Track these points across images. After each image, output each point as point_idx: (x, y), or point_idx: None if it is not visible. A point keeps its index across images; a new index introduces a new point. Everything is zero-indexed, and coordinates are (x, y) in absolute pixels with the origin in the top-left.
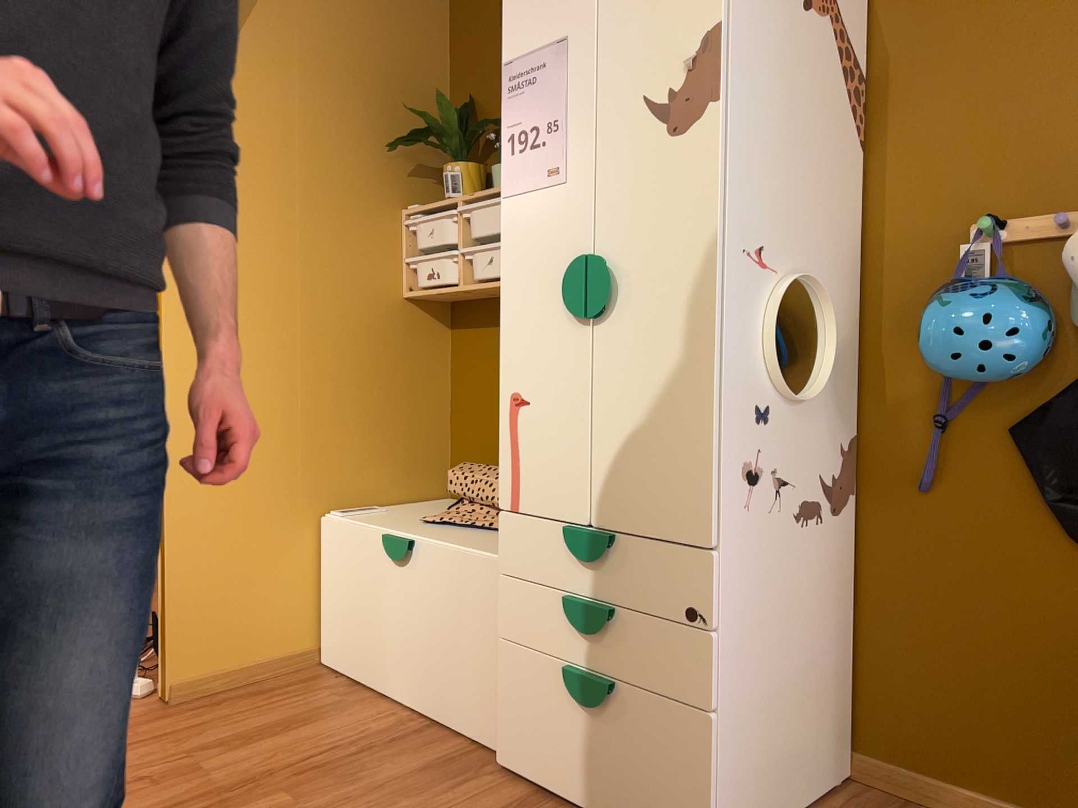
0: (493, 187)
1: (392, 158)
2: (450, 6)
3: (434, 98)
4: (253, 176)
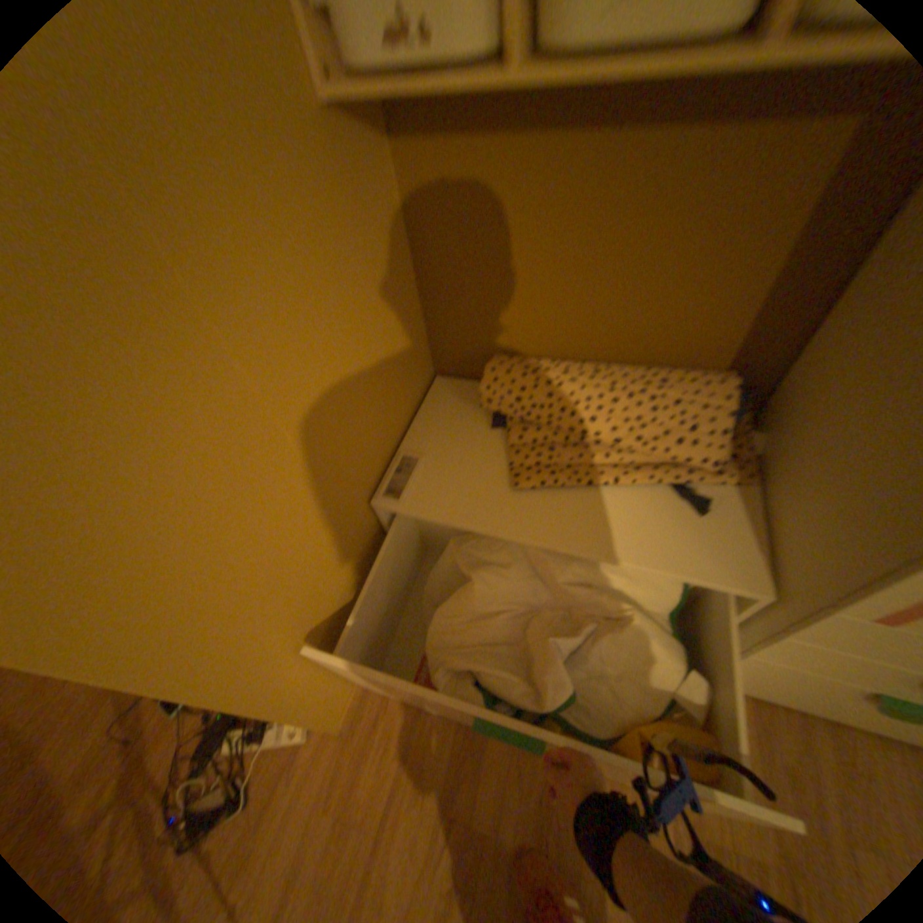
0: None
1: None
2: None
3: None
4: None
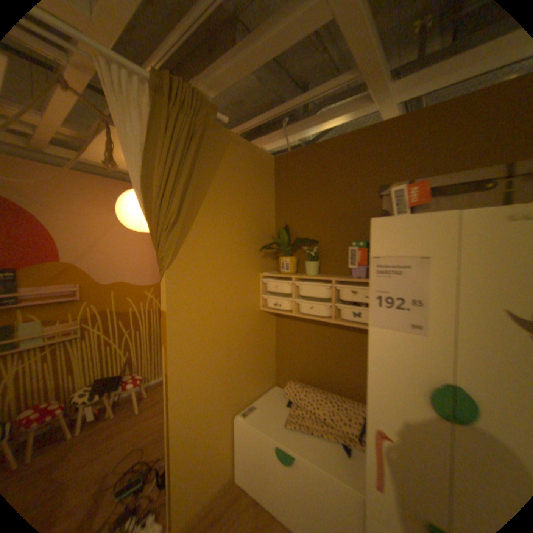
0: (306, 270)
1: (256, 252)
2: (274, 183)
3: (269, 223)
4: (205, 275)
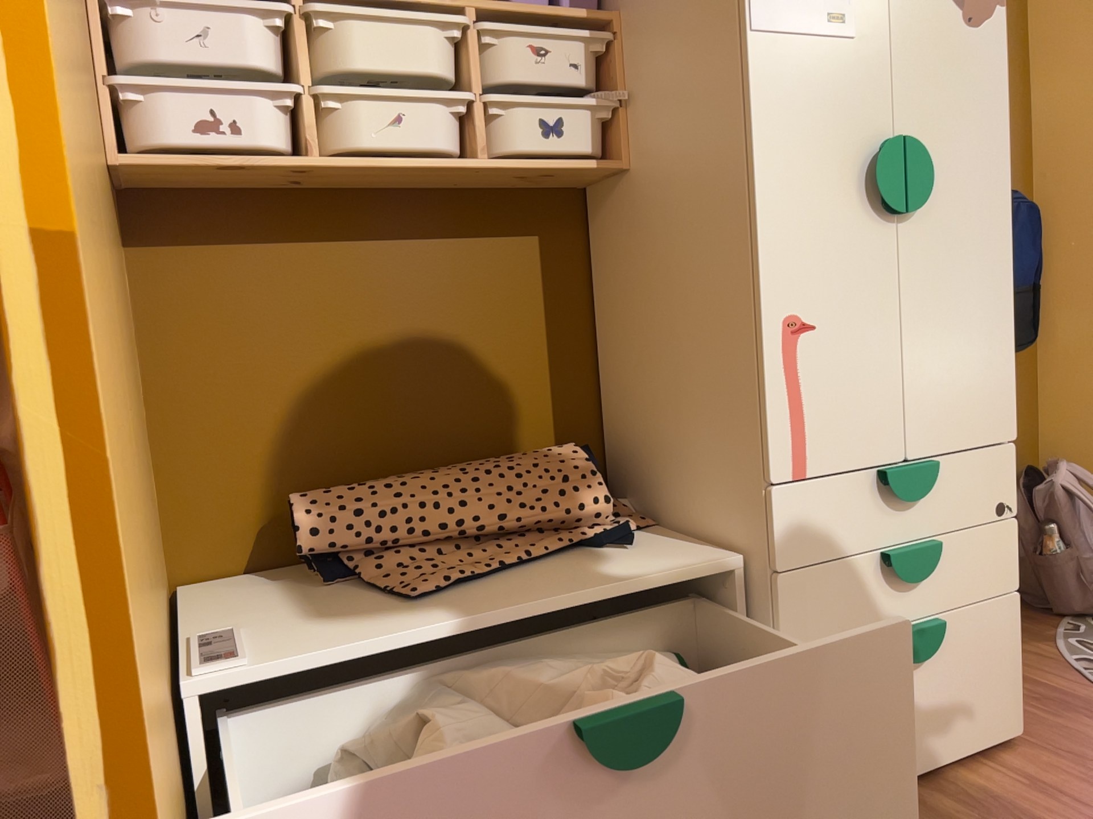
0: None
1: None
2: None
3: None
4: None
